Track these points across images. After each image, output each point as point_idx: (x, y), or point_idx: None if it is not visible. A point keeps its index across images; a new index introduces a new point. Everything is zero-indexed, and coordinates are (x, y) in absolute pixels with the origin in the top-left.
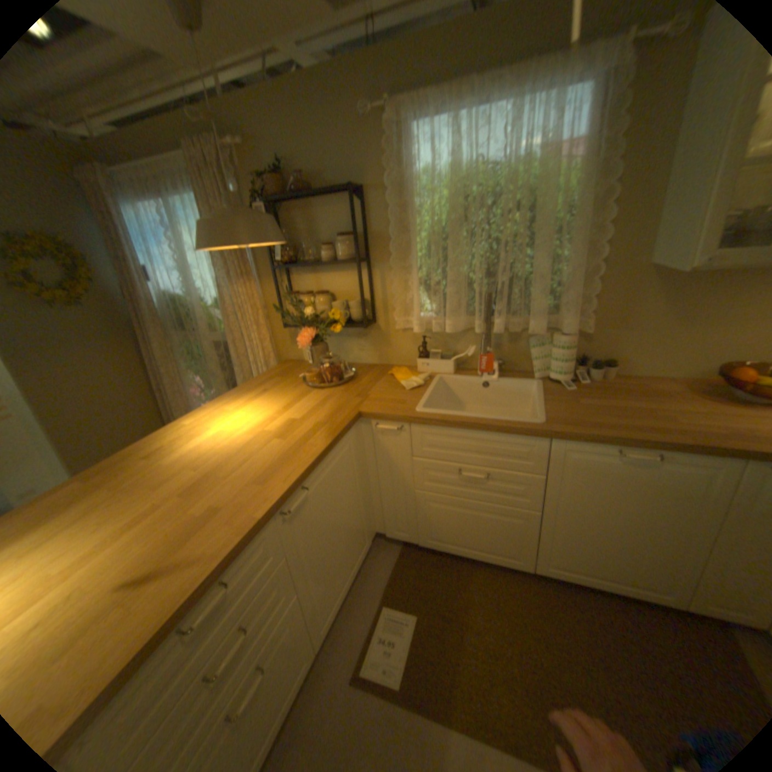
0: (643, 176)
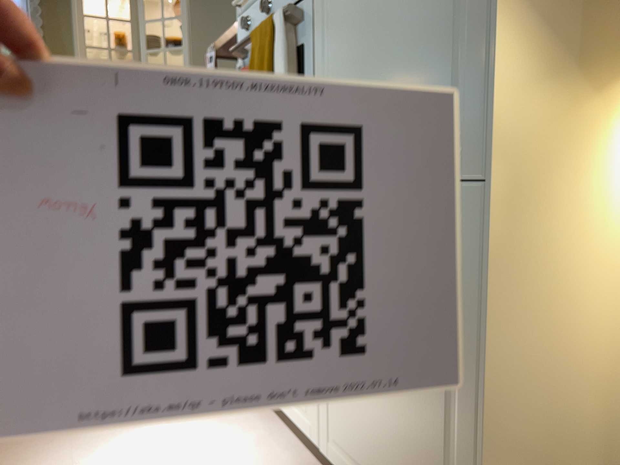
0: (59, 53)
